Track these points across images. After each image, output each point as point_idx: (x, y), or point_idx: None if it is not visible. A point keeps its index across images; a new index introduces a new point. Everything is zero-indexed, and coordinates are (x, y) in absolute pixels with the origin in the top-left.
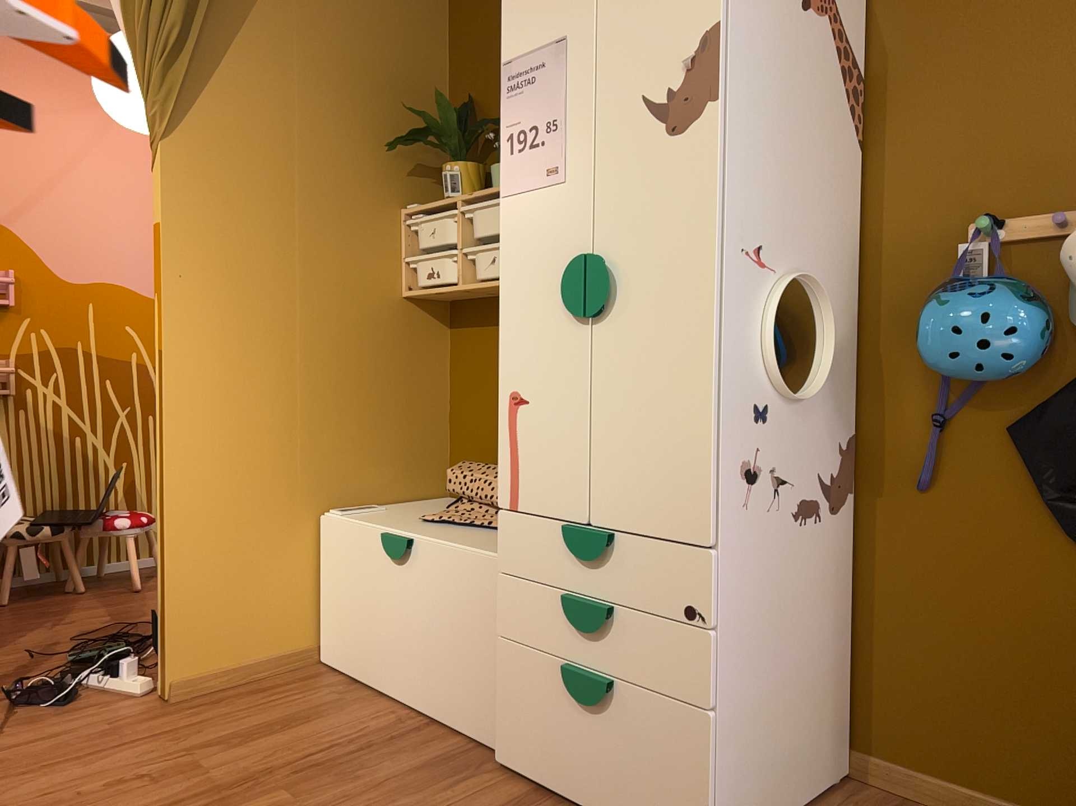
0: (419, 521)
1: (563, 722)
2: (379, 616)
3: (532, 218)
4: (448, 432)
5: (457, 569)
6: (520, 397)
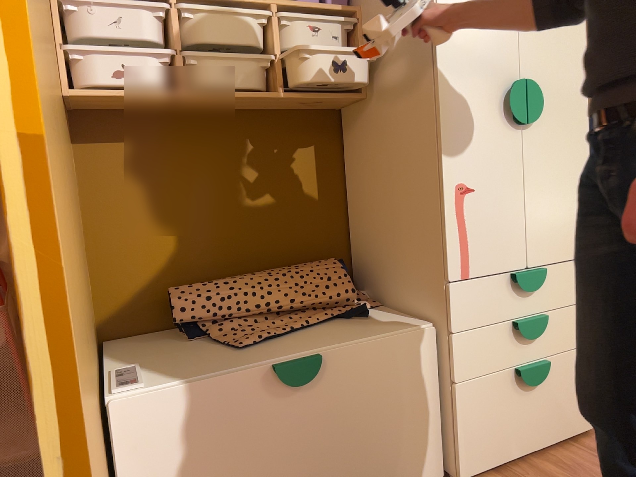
0: (241, 350)
1: (515, 408)
2: (269, 463)
3: (469, 43)
4: (89, 267)
5: (383, 356)
6: (468, 188)
